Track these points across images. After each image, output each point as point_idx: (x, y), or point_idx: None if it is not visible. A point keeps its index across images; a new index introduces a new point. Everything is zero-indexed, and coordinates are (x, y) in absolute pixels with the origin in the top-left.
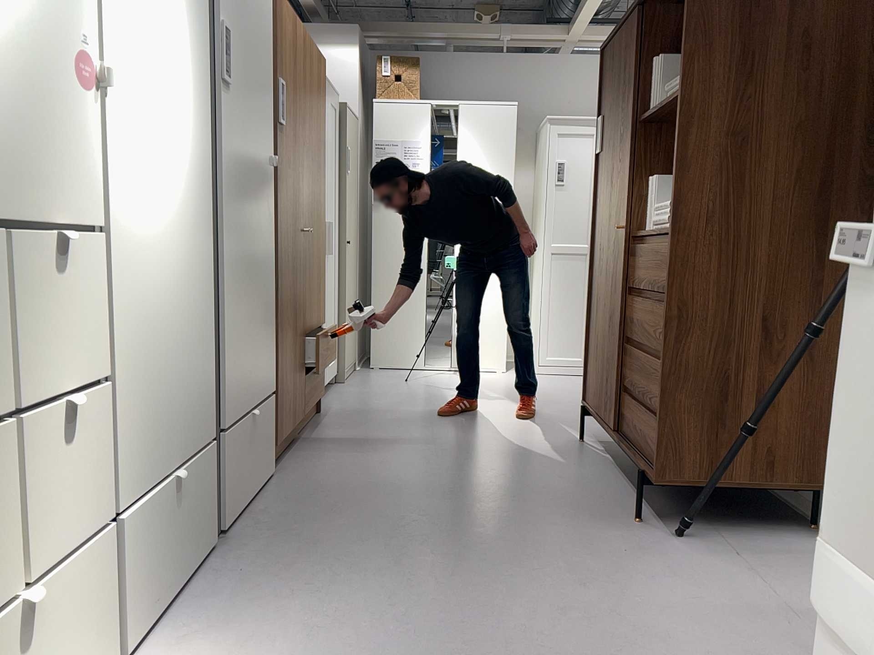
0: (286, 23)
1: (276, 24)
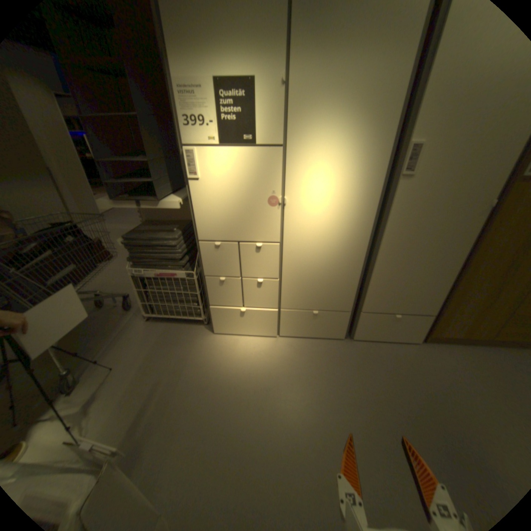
0: None
1: None
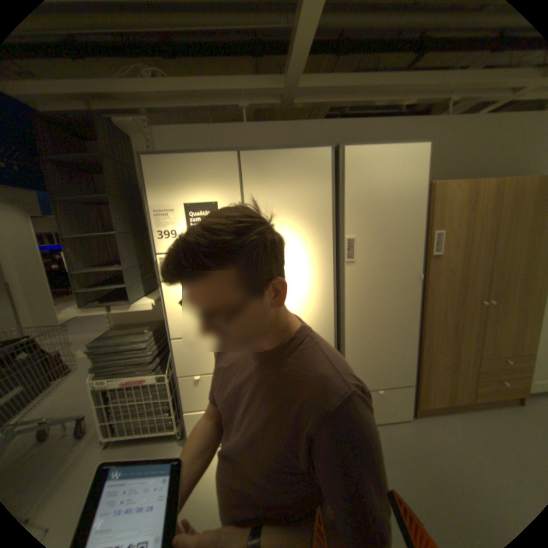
0: (455, 194)
1: (436, 202)
